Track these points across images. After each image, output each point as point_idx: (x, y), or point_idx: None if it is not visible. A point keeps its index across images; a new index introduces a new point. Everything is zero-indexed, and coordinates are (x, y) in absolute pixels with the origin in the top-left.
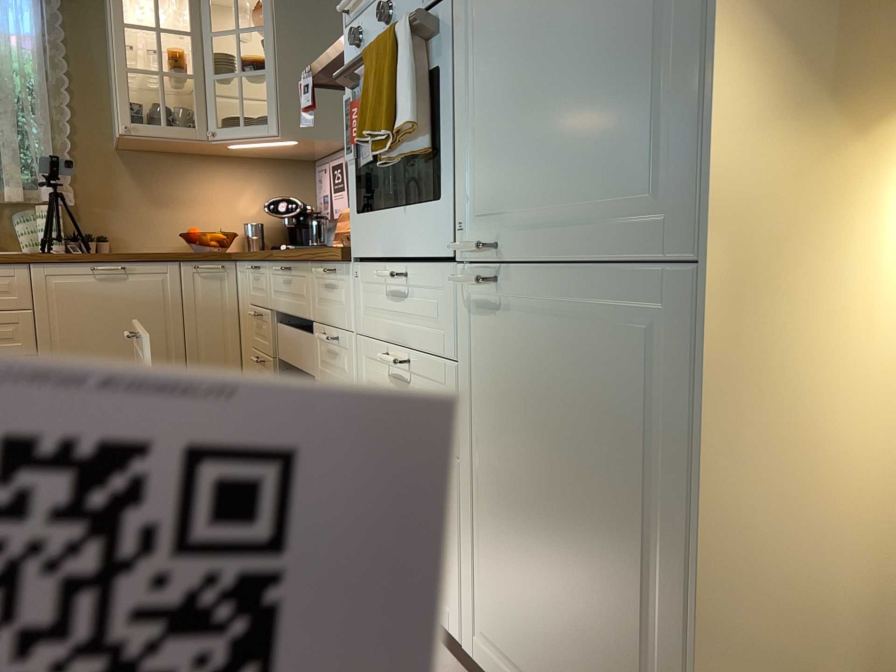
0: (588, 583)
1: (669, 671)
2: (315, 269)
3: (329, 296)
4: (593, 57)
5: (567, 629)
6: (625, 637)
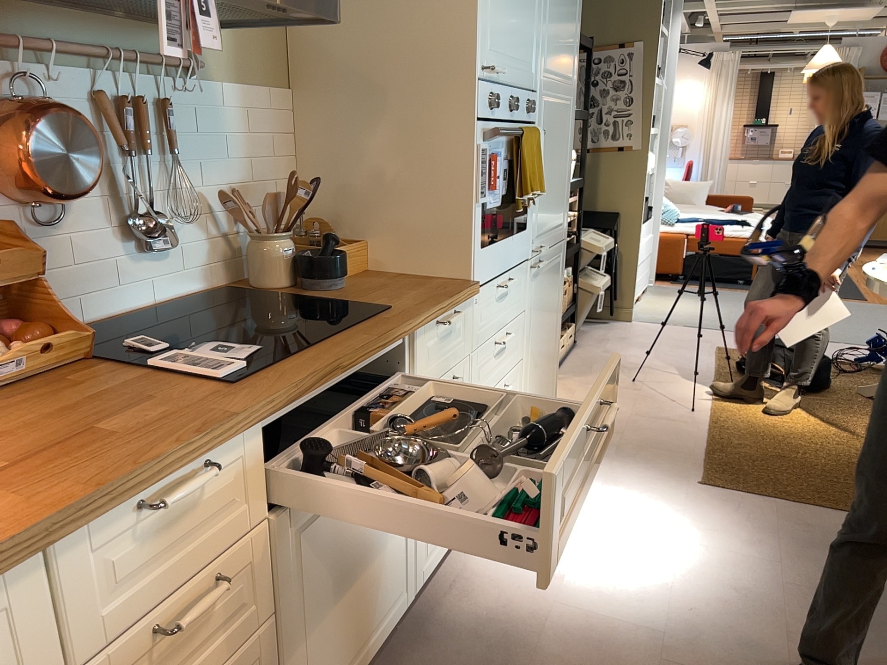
0: (548, 348)
1: (555, 349)
2: (424, 330)
3: (442, 346)
4: (558, 179)
5: (544, 373)
6: (552, 353)
